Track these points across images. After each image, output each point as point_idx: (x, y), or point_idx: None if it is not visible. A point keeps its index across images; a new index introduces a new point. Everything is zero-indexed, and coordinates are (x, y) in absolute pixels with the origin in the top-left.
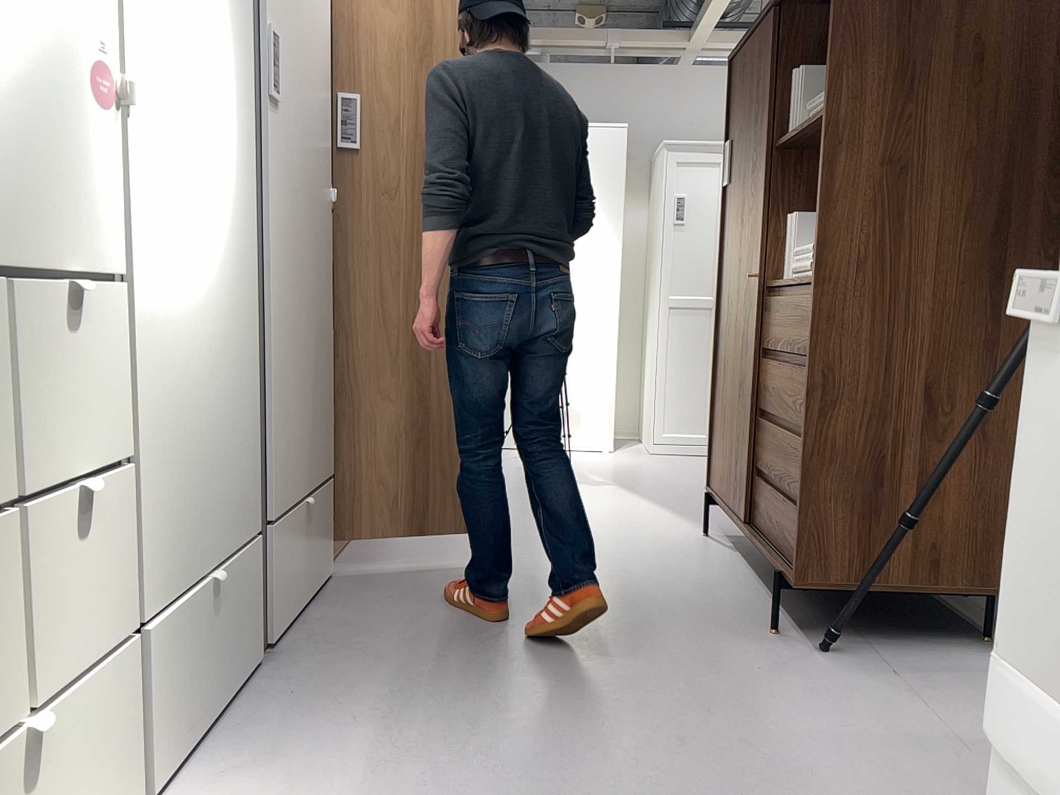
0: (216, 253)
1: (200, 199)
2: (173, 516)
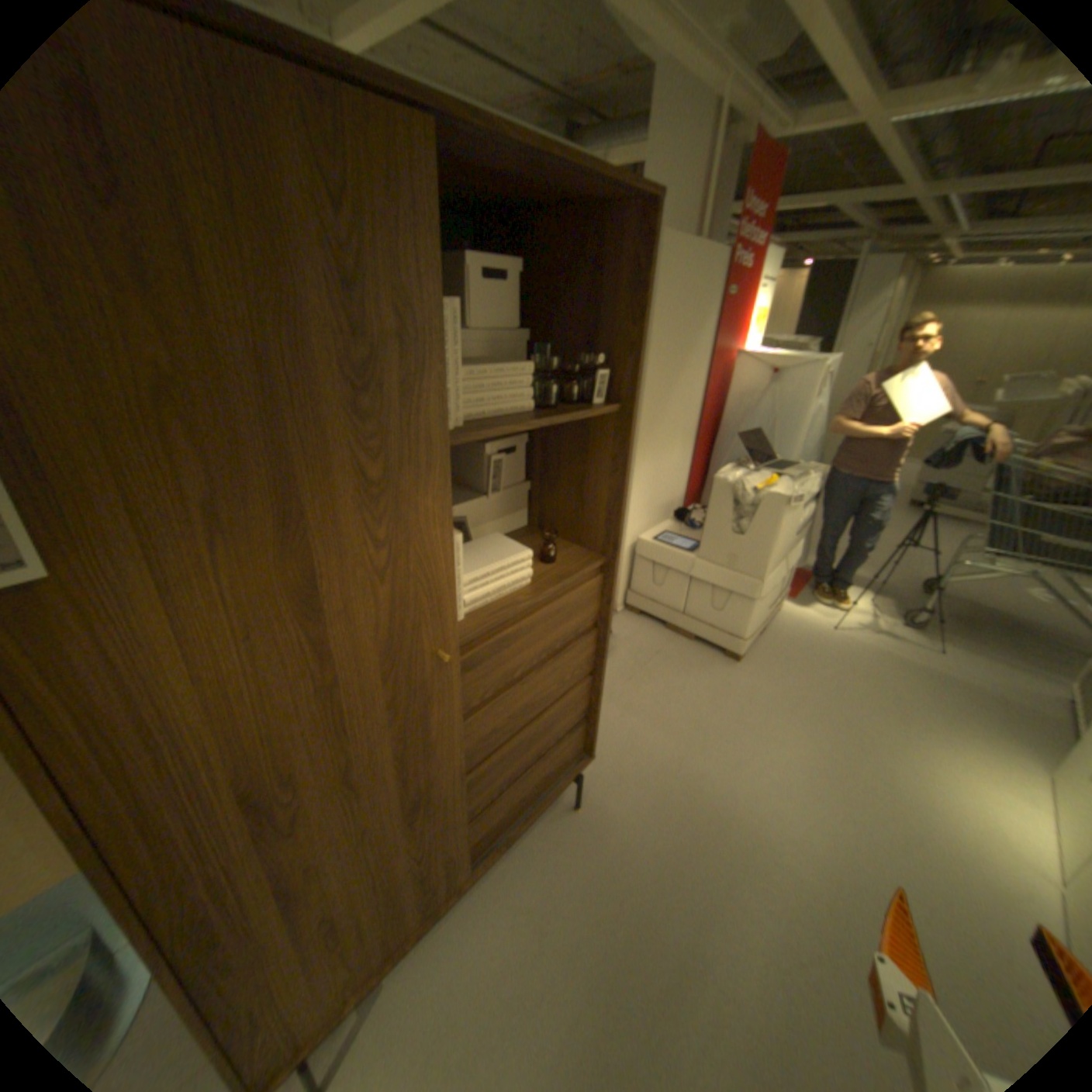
0: None
1: None
2: None
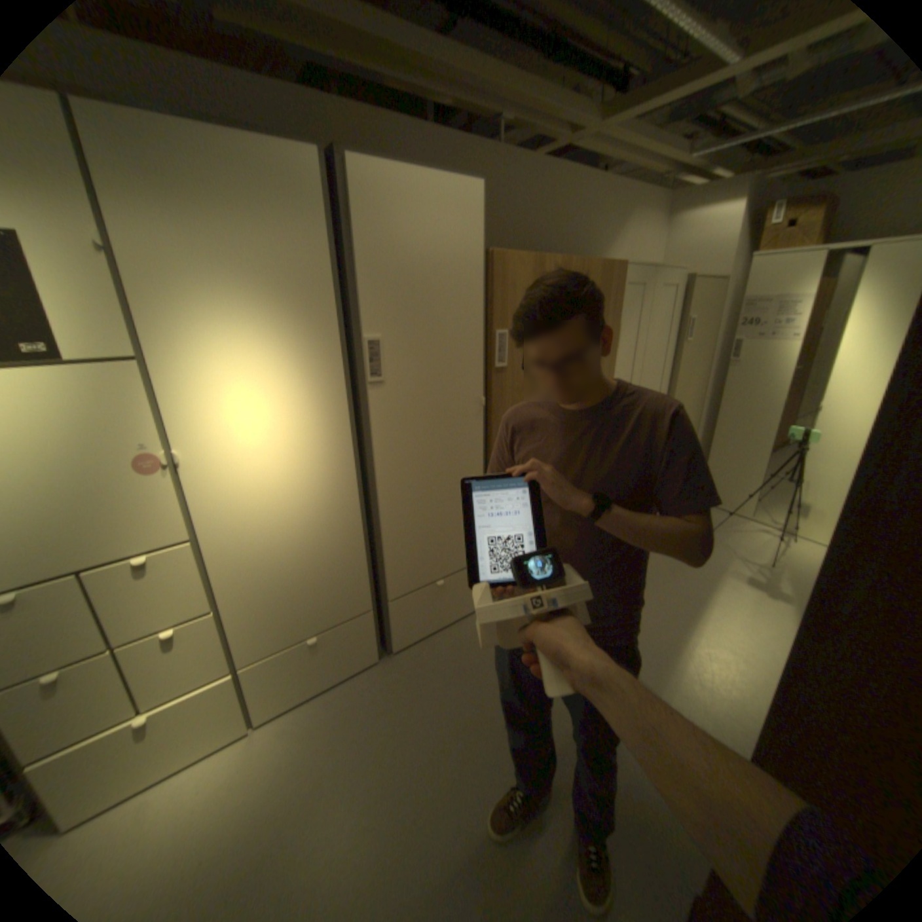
0: (304, 494)
1: (280, 474)
2: (267, 622)
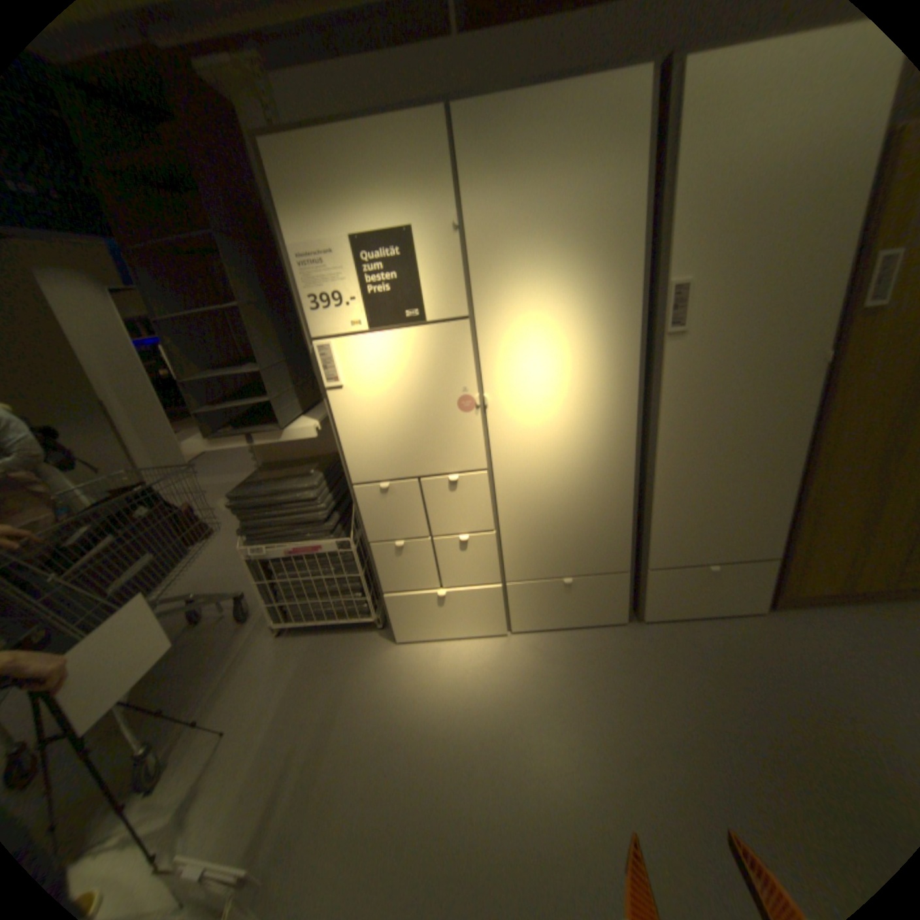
0: (582, 445)
1: (563, 423)
2: (534, 552)
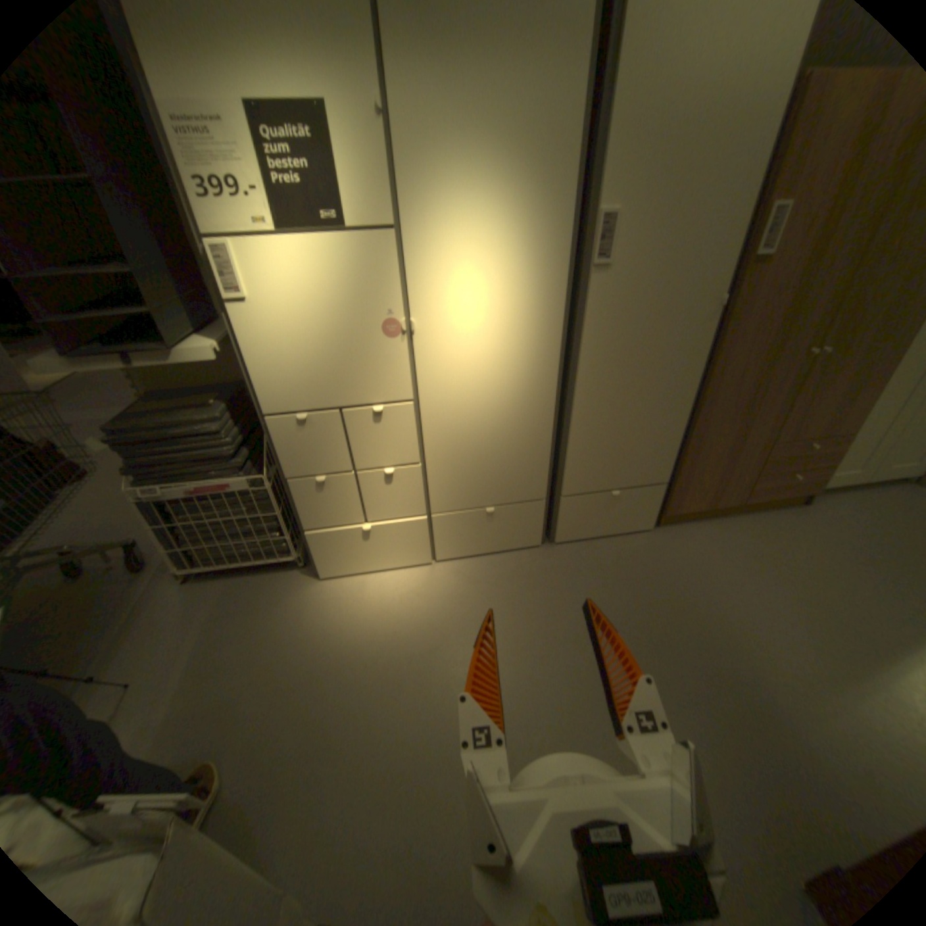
0: (508, 377)
1: (491, 354)
2: (459, 484)
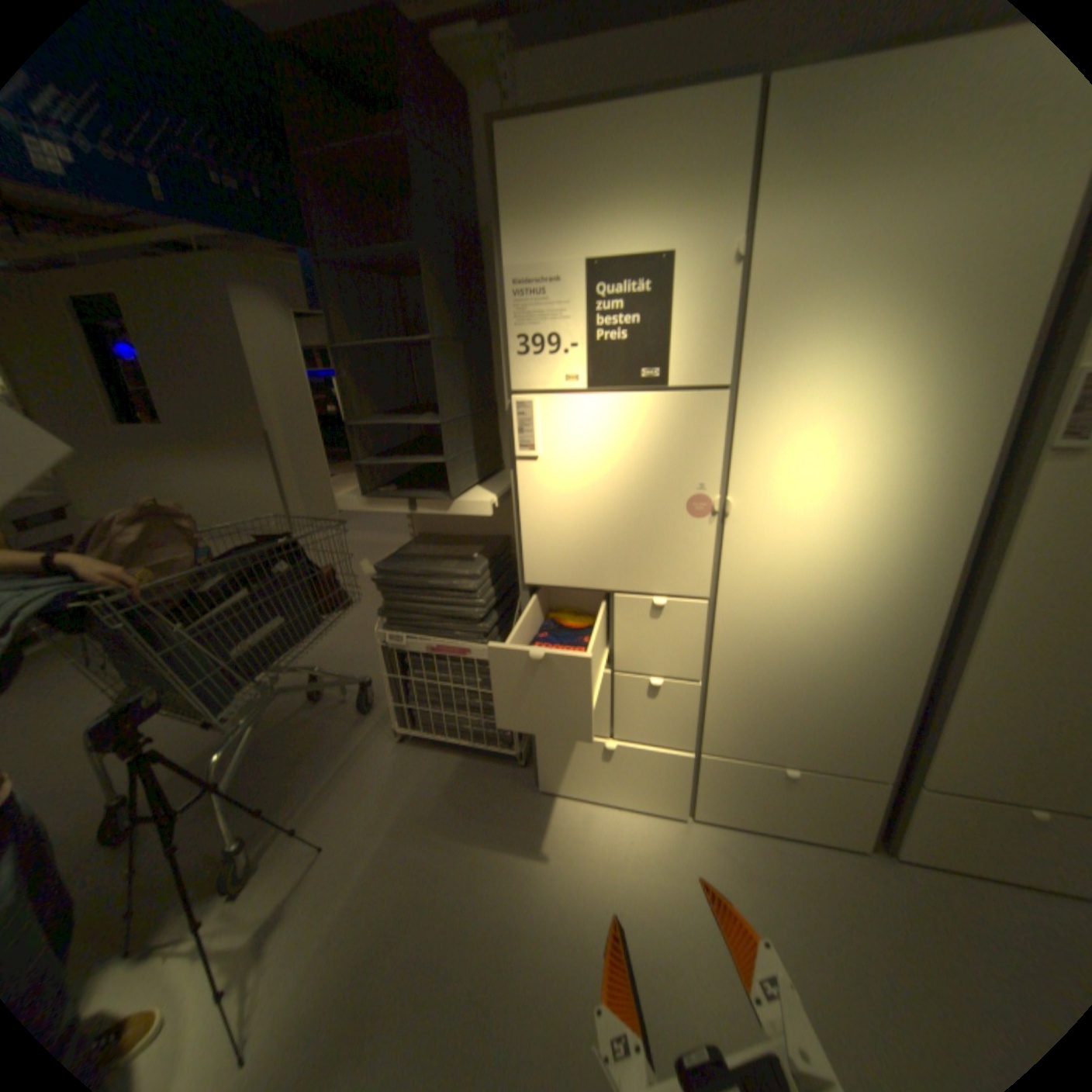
0: (860, 591)
1: (839, 556)
2: (751, 723)
